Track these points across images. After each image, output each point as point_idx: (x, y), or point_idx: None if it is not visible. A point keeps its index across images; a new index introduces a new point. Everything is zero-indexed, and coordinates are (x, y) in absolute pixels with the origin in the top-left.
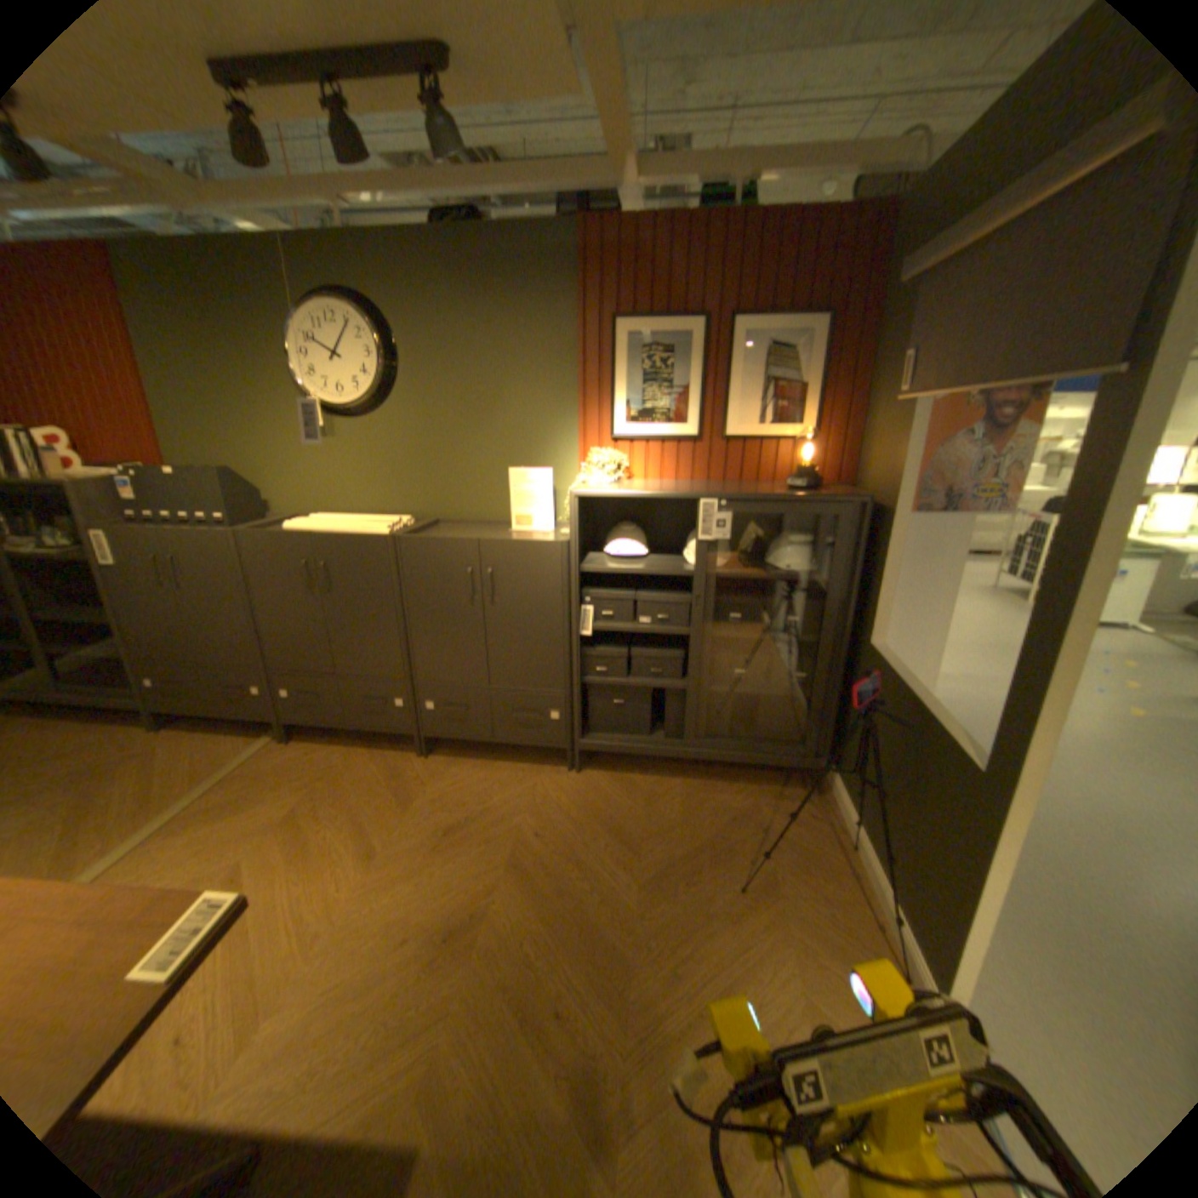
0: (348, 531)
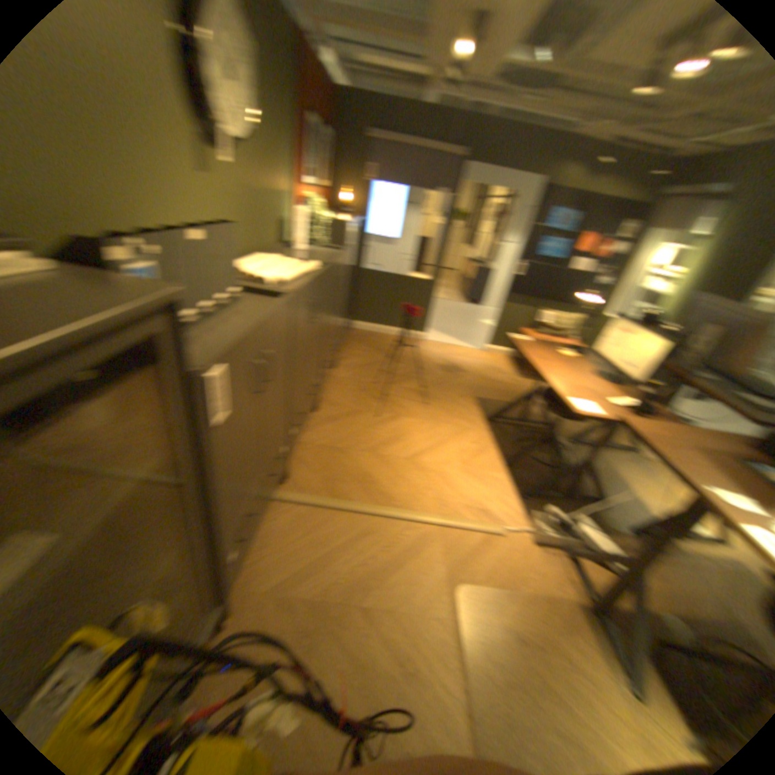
0: (310, 269)
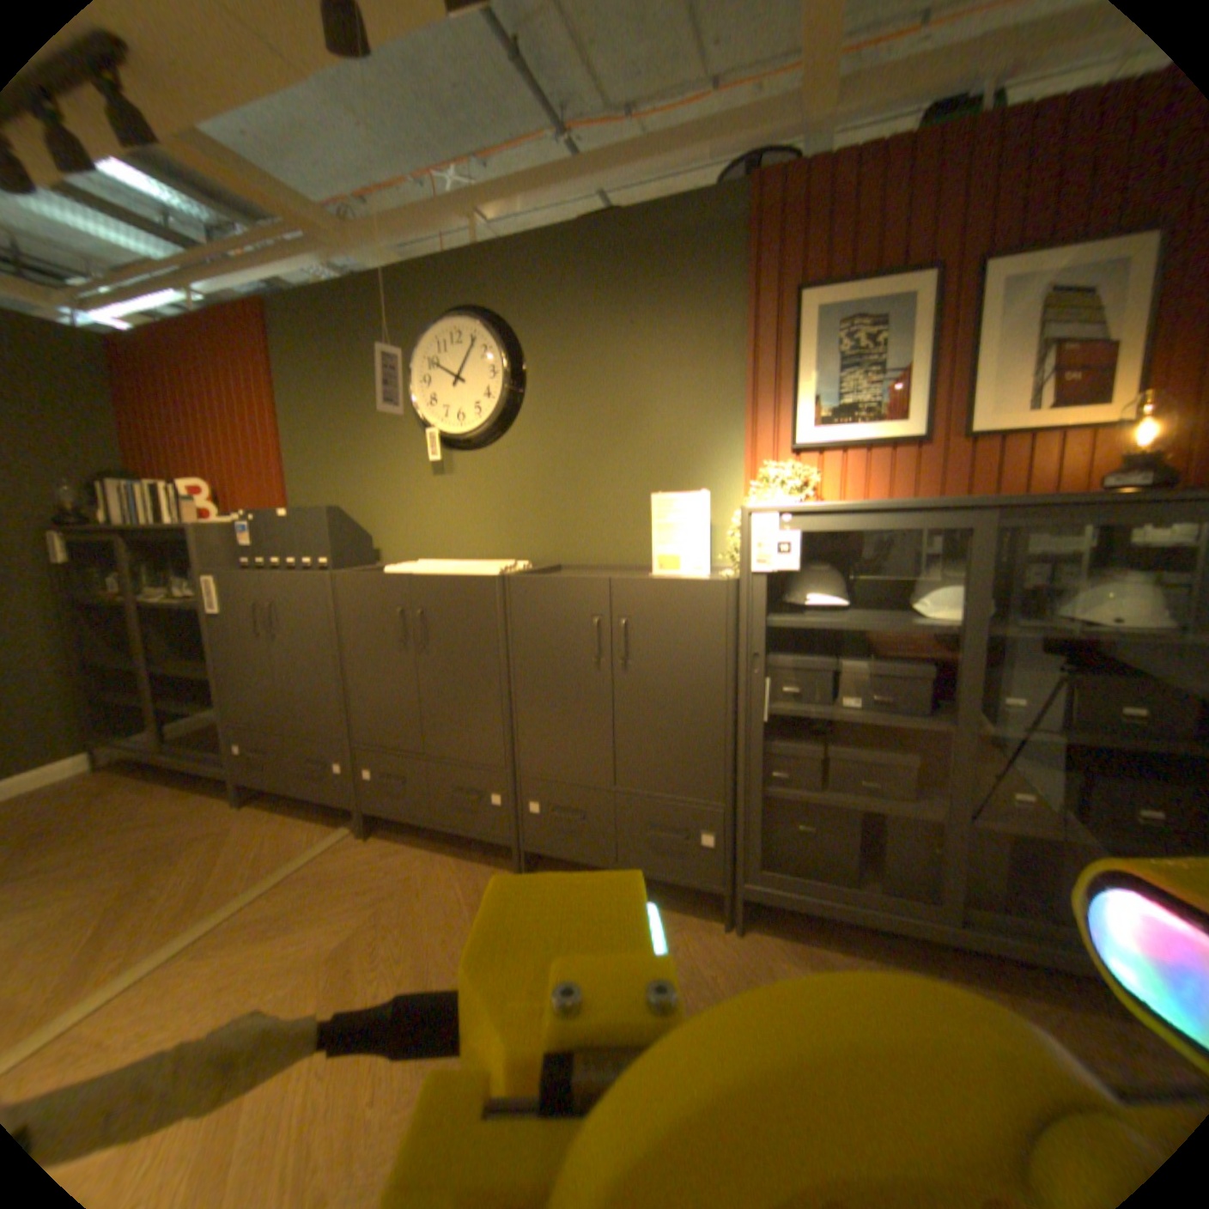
0: (452, 571)
